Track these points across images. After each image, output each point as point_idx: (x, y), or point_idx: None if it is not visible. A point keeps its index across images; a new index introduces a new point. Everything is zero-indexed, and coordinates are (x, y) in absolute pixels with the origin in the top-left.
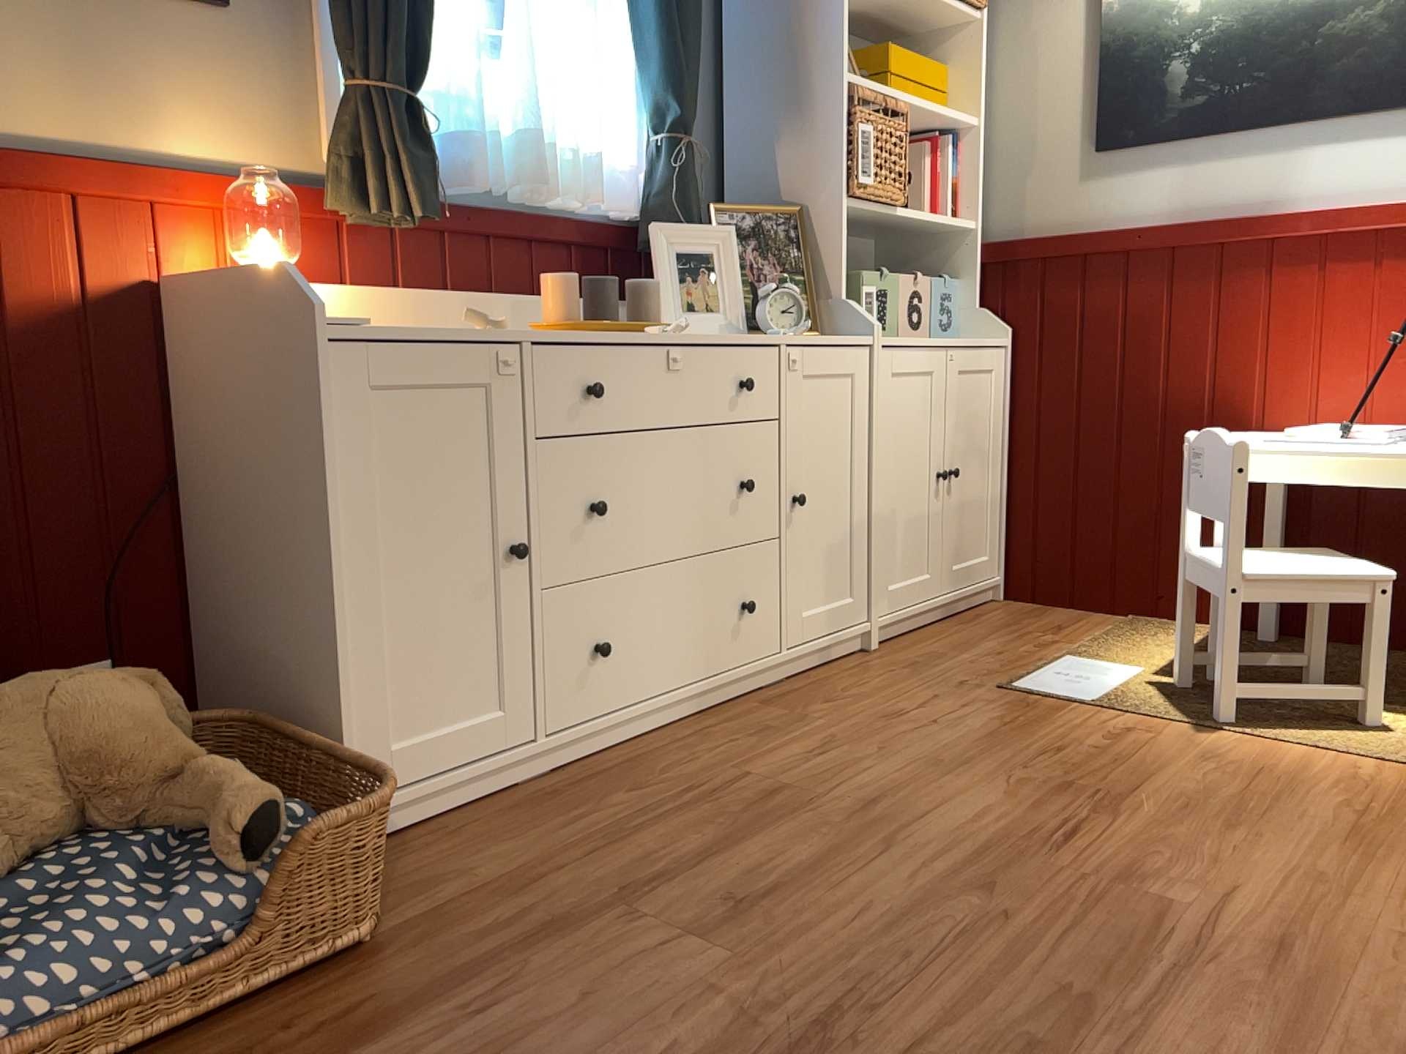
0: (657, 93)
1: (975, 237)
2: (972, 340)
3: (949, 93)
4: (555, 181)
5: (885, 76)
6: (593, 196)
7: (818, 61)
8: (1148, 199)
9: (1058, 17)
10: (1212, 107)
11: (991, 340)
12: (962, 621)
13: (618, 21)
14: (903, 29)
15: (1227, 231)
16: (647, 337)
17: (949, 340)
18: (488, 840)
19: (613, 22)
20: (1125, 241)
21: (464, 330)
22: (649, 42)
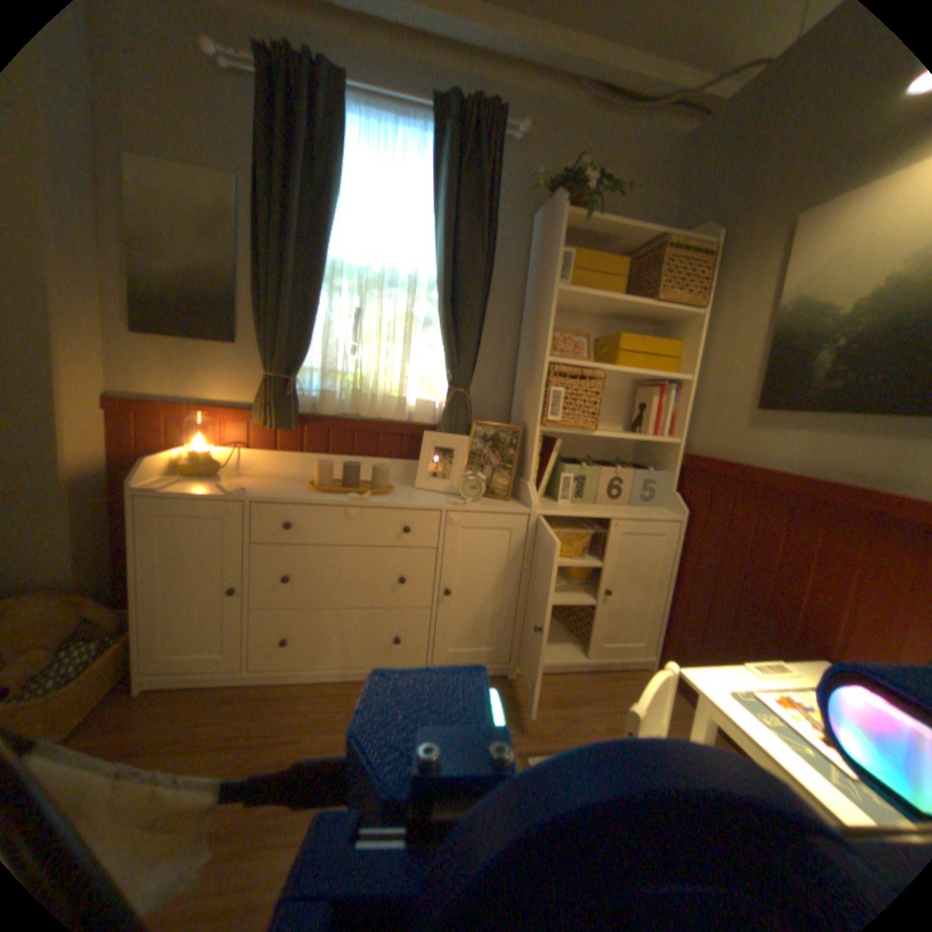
0: (445, 367)
1: (680, 448)
2: (652, 514)
3: (682, 357)
4: (389, 407)
5: (617, 351)
6: (397, 417)
7: (540, 349)
8: (790, 451)
9: (756, 311)
10: (851, 390)
11: (674, 515)
12: (602, 680)
13: (435, 331)
14: (659, 318)
15: (841, 494)
16: (339, 501)
17: (622, 513)
18: (171, 716)
19: (435, 332)
20: (764, 477)
21: (230, 491)
22: (443, 343)
